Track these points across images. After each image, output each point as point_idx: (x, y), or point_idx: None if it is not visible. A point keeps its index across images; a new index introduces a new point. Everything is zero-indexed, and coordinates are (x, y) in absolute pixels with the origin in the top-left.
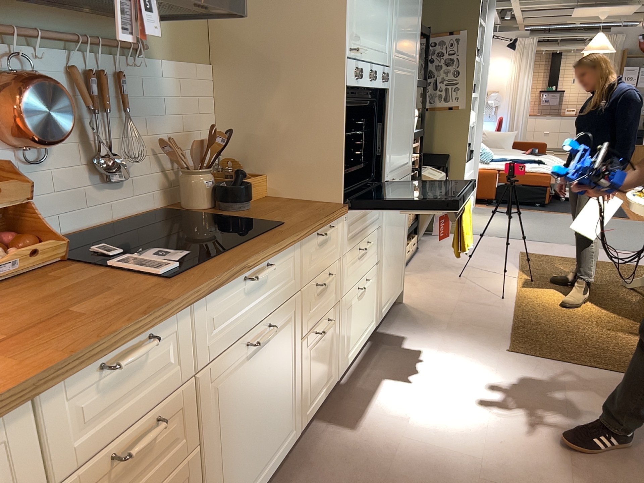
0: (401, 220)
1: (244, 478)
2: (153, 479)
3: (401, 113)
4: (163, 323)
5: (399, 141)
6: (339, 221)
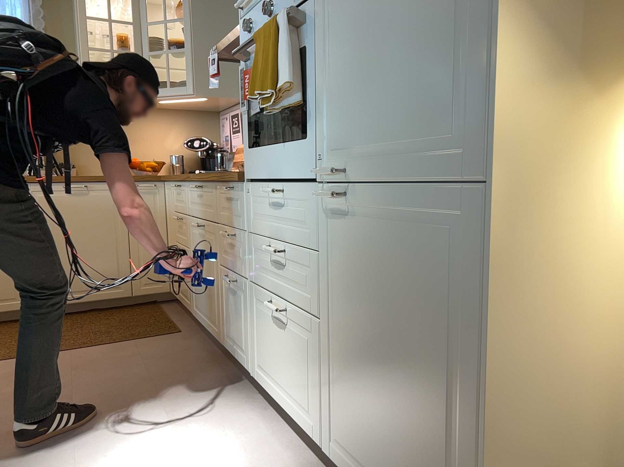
0: (426, 322)
1: (199, 302)
2: (182, 240)
3: (381, 2)
4: (178, 181)
5: (381, 76)
6: (241, 189)
